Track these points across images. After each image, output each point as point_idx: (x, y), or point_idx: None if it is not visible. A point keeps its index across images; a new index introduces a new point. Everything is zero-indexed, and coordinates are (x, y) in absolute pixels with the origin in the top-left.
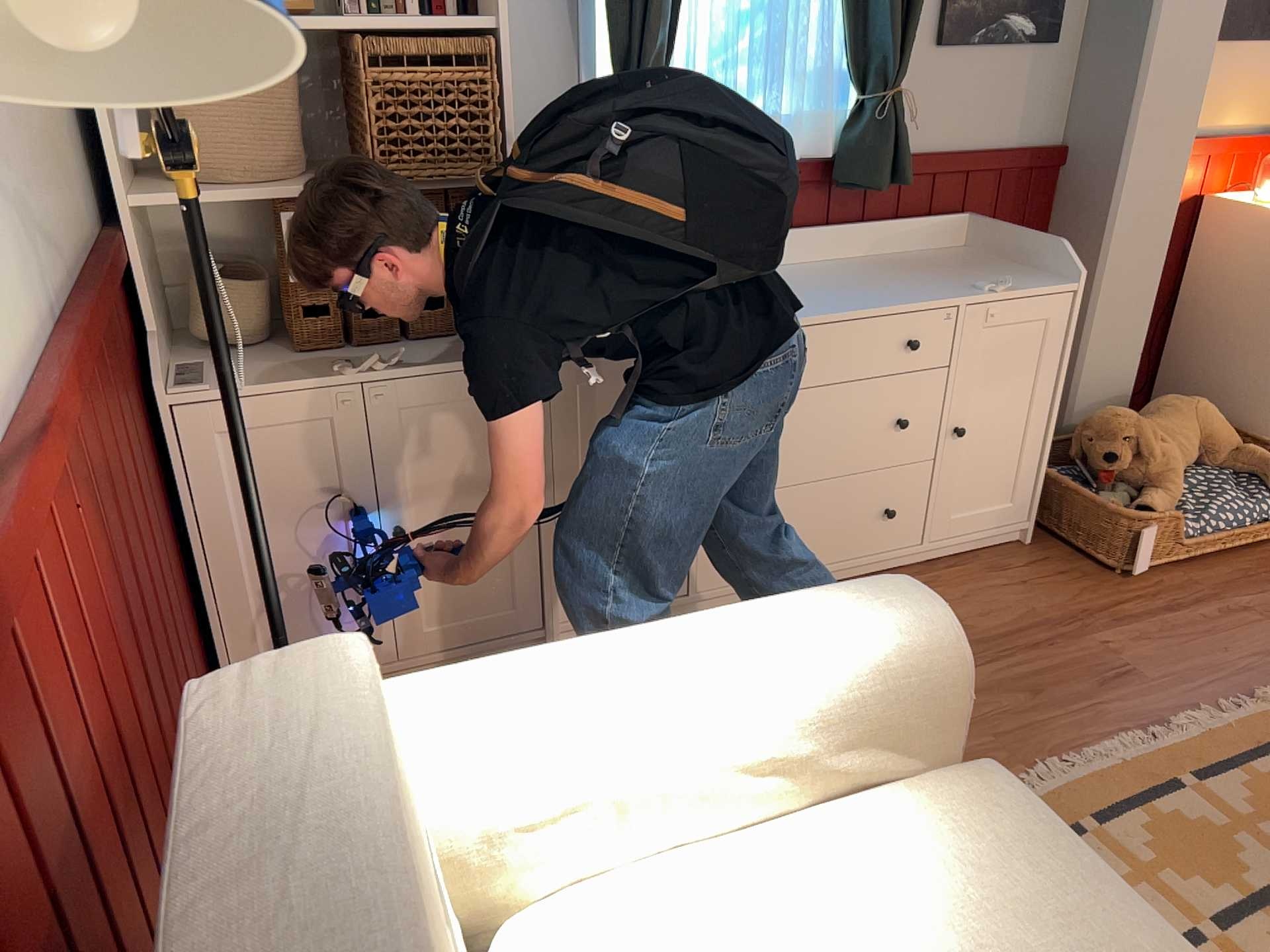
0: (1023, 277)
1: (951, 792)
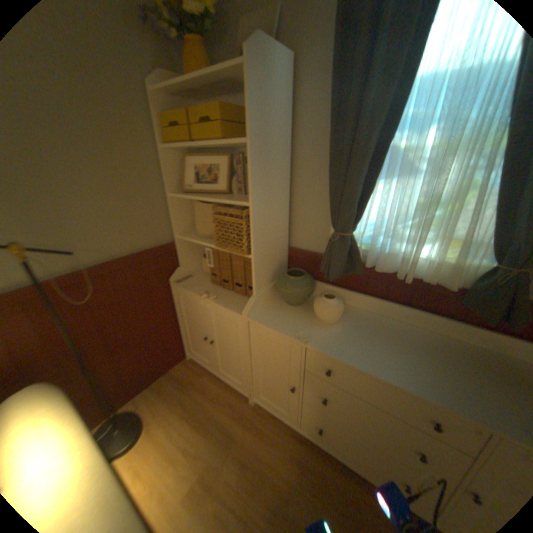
0: None
1: None
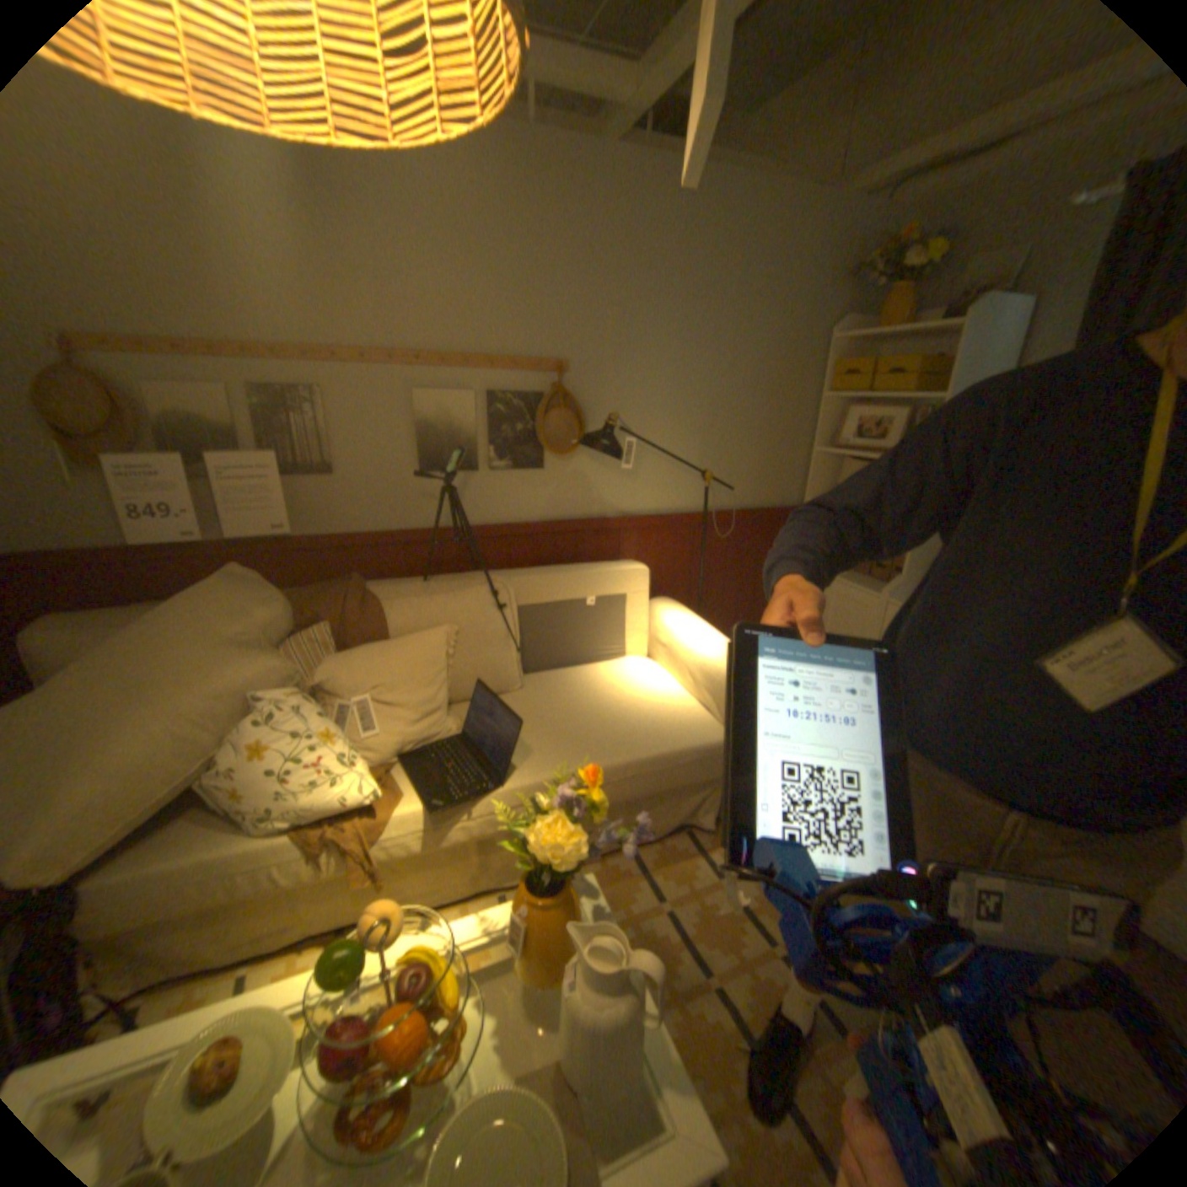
0: None
1: (714, 727)
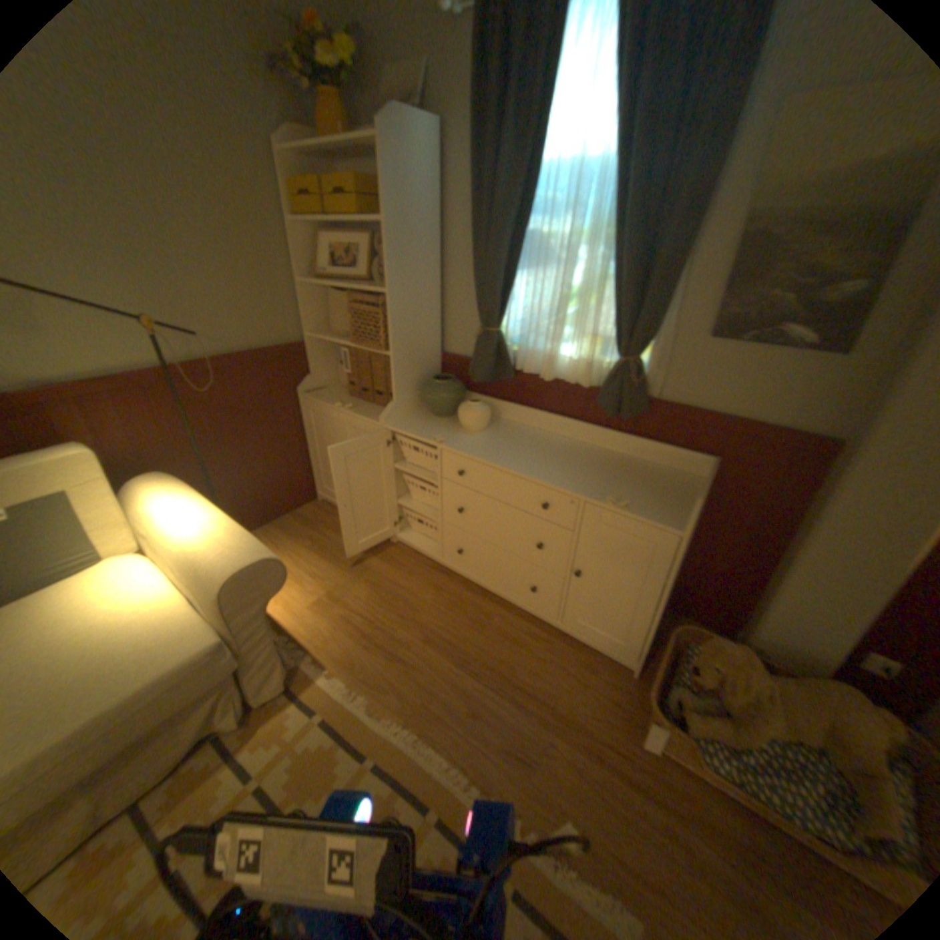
0: (664, 510)
1: (195, 632)
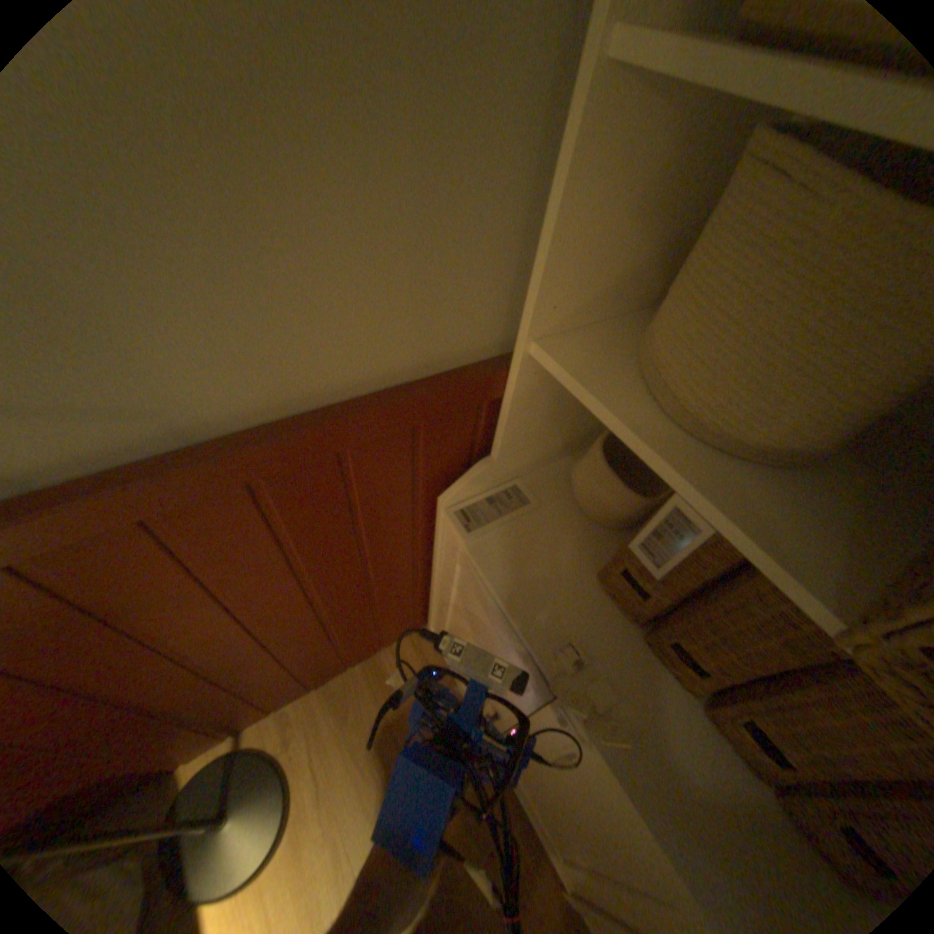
0: None
1: None
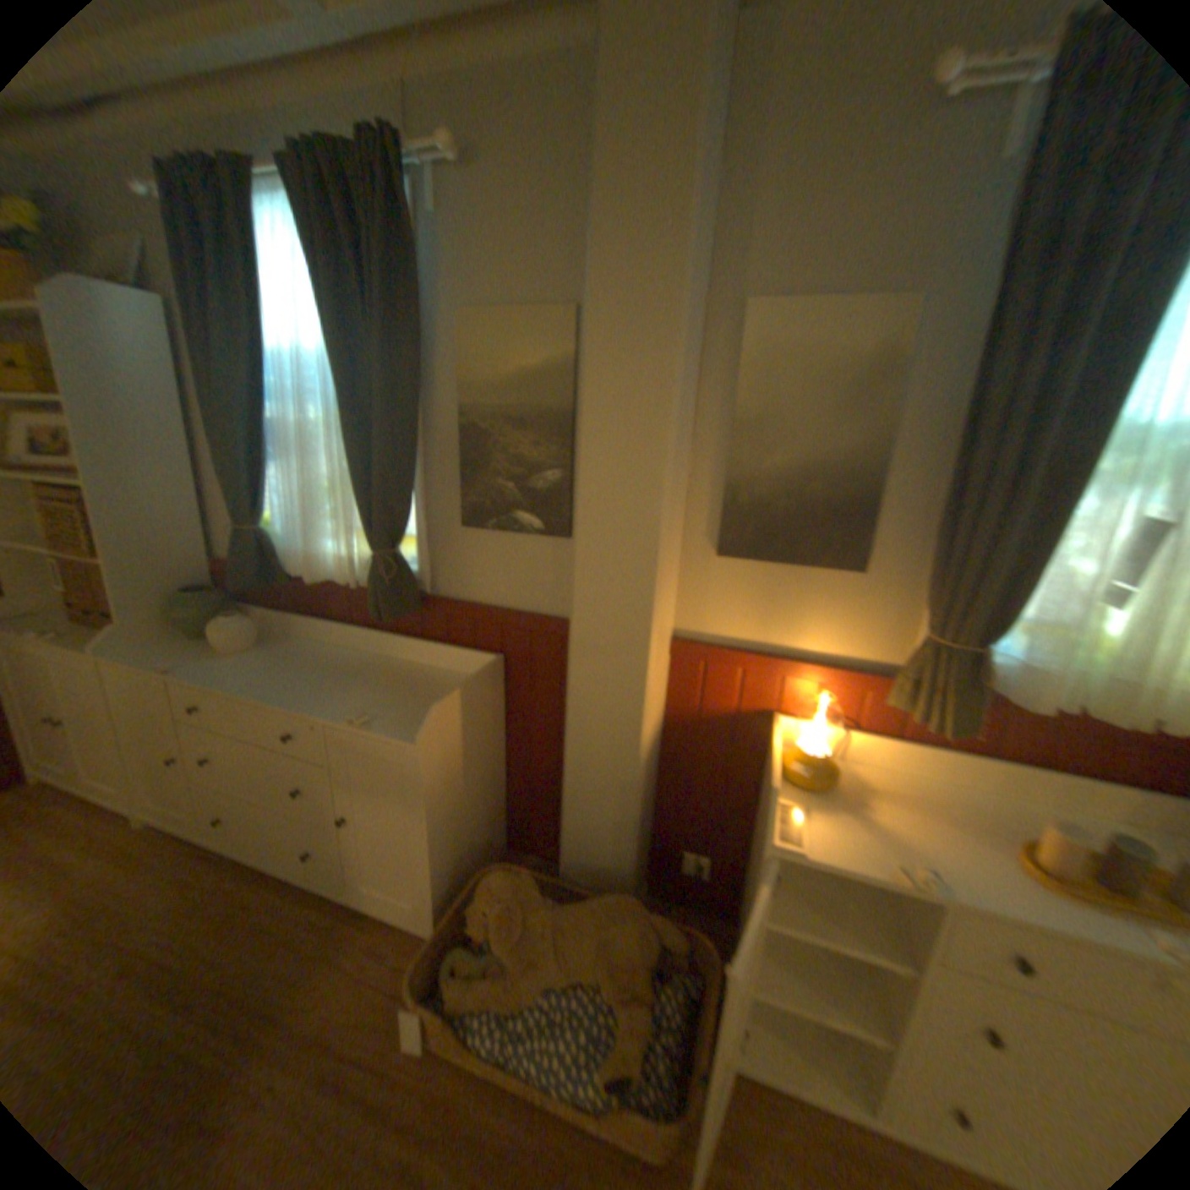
0: (414, 724)
1: None
